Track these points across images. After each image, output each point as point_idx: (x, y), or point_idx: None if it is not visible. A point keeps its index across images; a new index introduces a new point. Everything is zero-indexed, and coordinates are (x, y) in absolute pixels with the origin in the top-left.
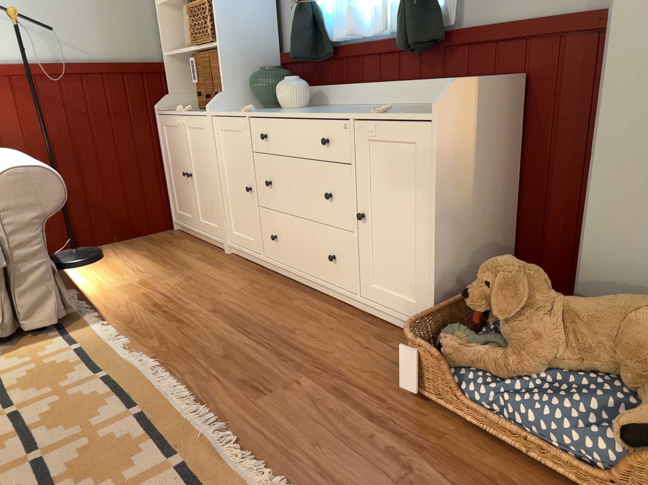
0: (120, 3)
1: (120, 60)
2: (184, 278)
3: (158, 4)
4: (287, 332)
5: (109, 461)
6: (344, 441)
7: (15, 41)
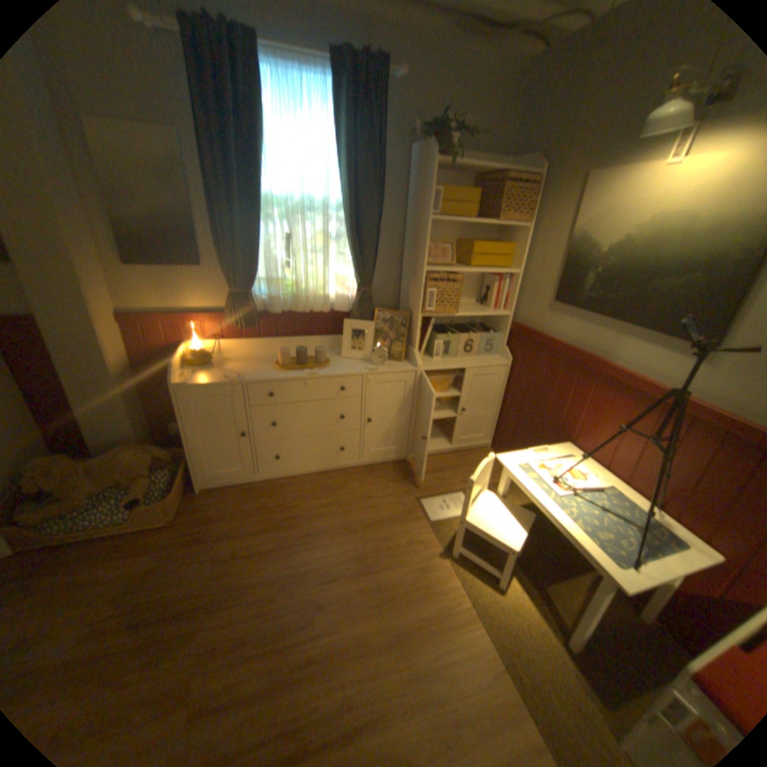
0: None
1: None
2: None
3: None
4: None
5: None
6: None
7: None
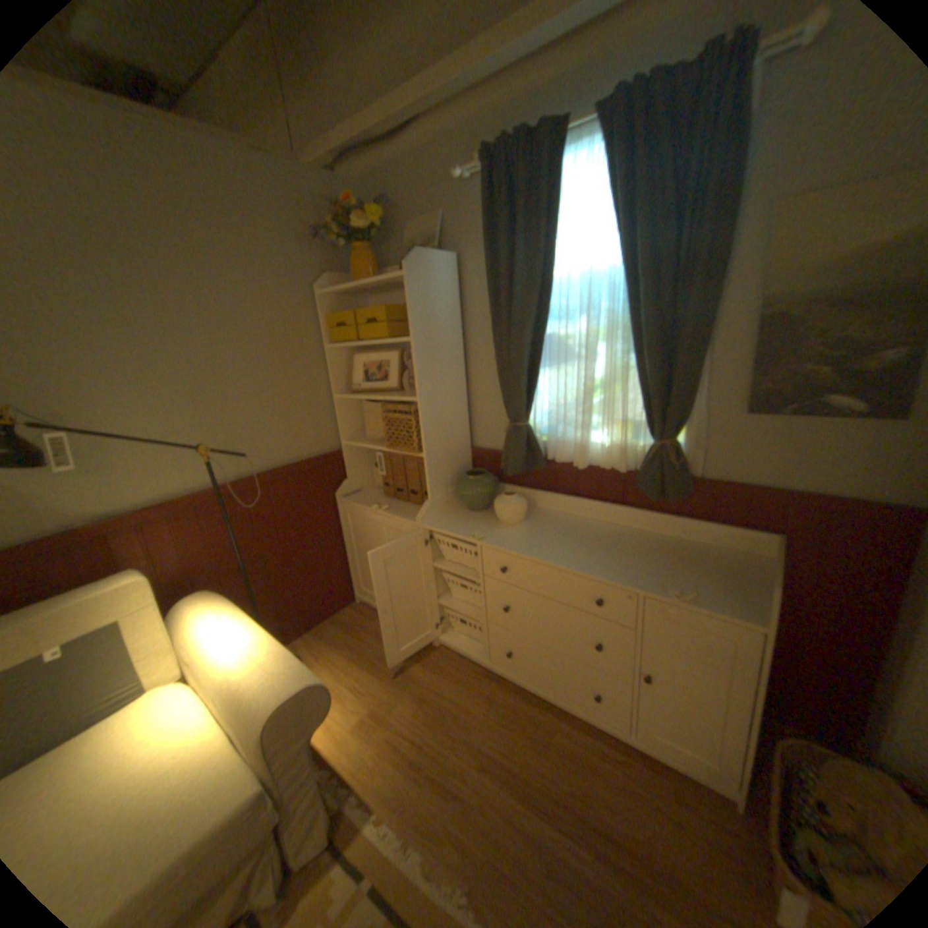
0: (299, 400)
1: (301, 456)
2: (415, 702)
3: (336, 395)
4: (583, 805)
5: None
6: None
7: (196, 464)
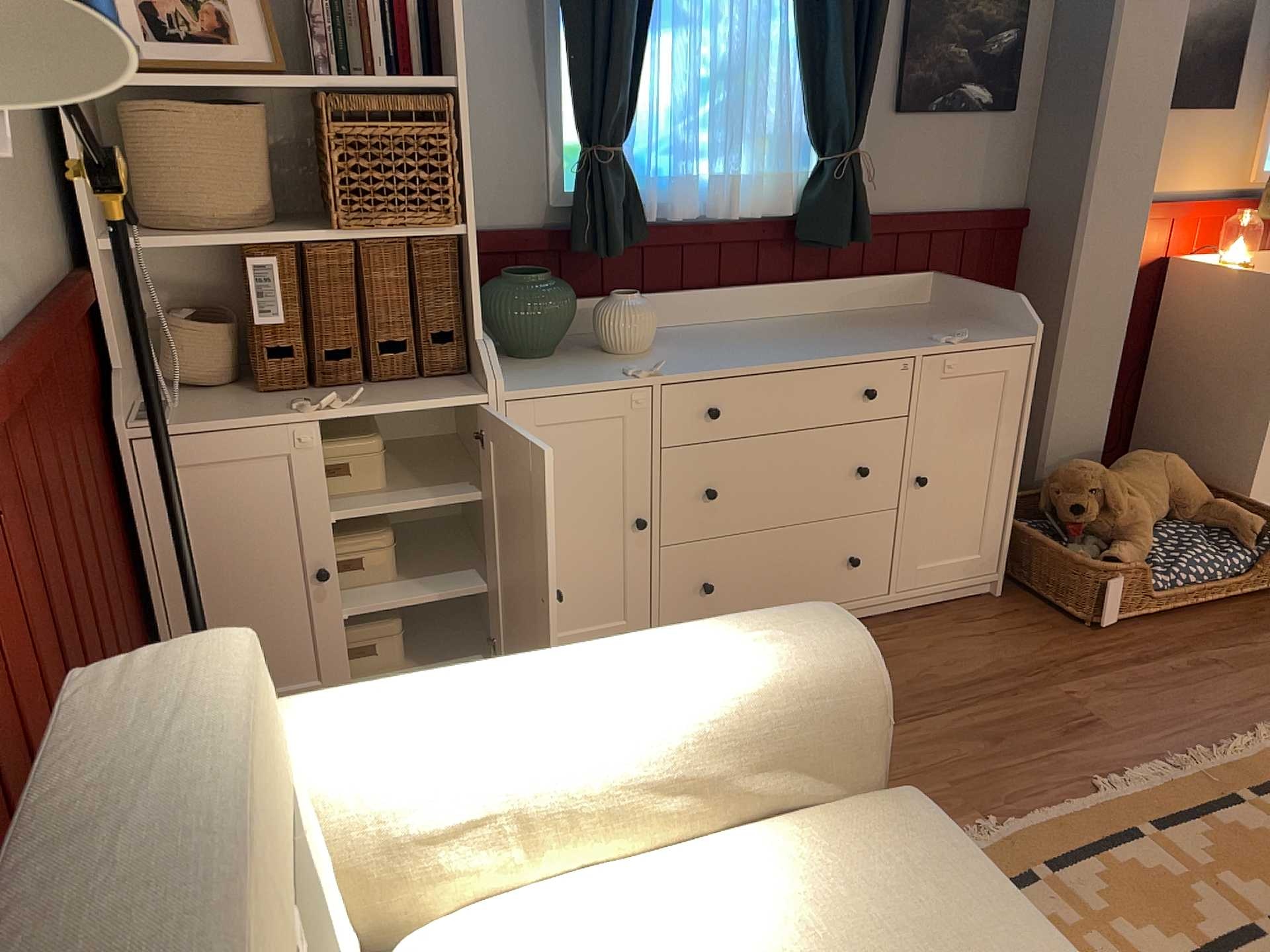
0: None
1: (41, 284)
2: None
3: None
4: (928, 680)
5: (1260, 850)
6: (1182, 684)
7: None
